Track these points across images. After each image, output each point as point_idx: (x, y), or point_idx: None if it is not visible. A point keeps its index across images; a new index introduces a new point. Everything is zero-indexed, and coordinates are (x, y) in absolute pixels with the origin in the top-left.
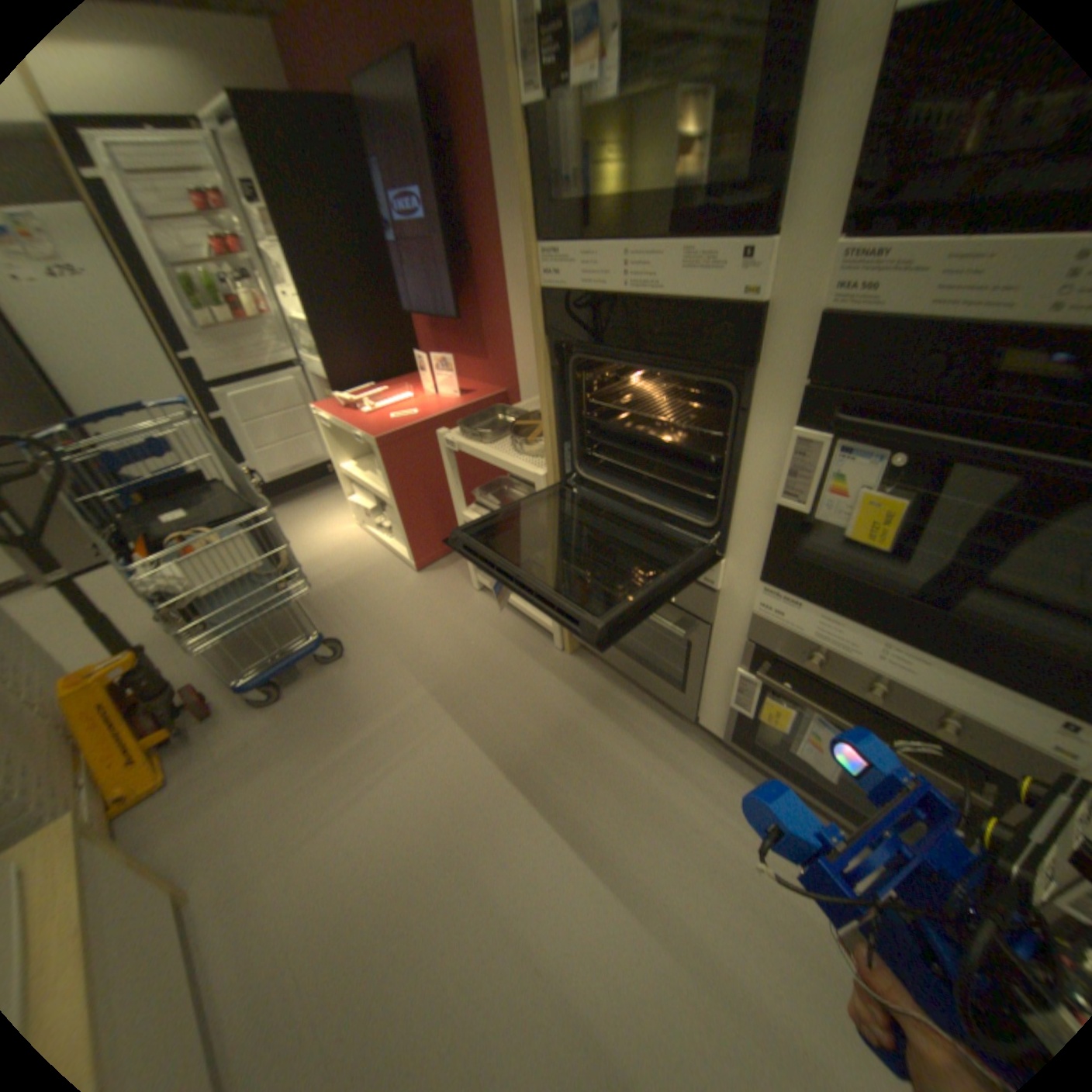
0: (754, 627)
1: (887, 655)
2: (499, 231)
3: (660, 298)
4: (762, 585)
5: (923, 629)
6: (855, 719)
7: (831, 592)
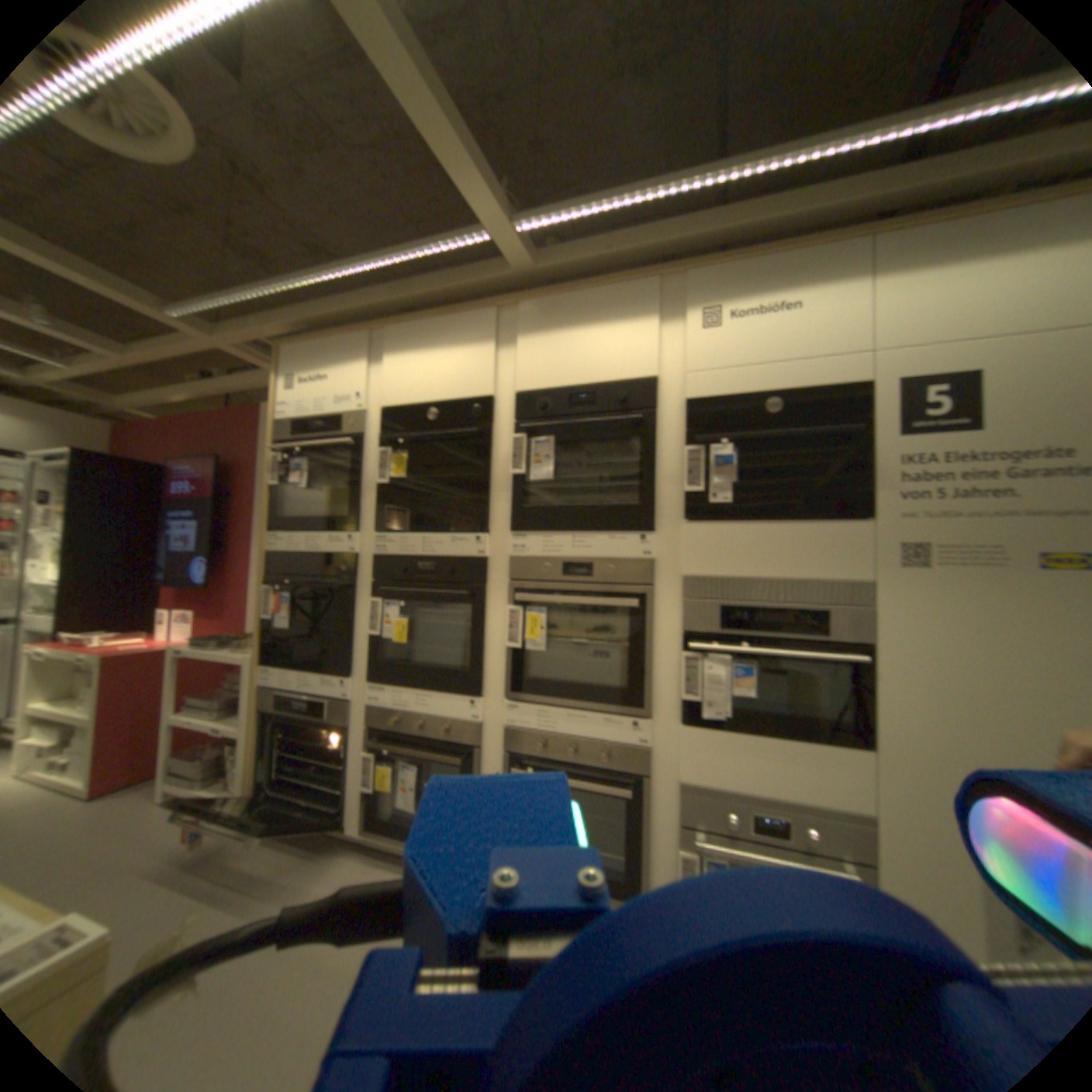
0: (365, 714)
1: (416, 699)
2: (250, 539)
3: (320, 552)
4: (366, 683)
5: (423, 676)
6: (414, 751)
7: (392, 674)
